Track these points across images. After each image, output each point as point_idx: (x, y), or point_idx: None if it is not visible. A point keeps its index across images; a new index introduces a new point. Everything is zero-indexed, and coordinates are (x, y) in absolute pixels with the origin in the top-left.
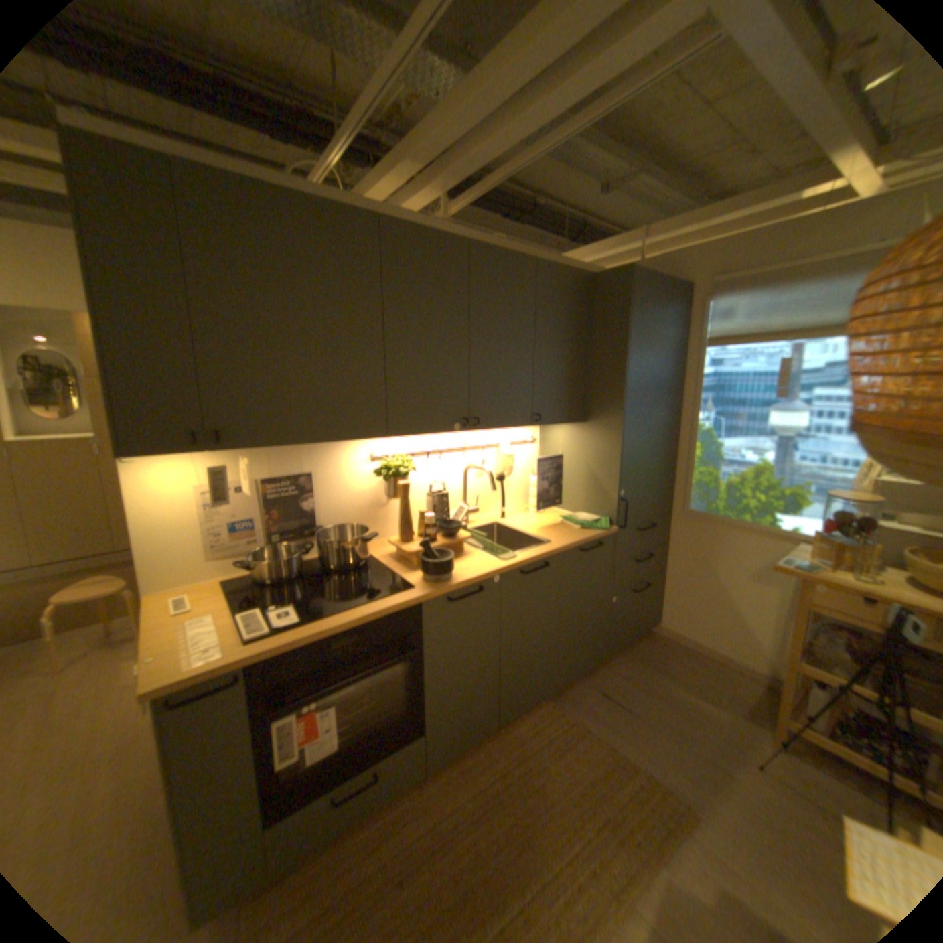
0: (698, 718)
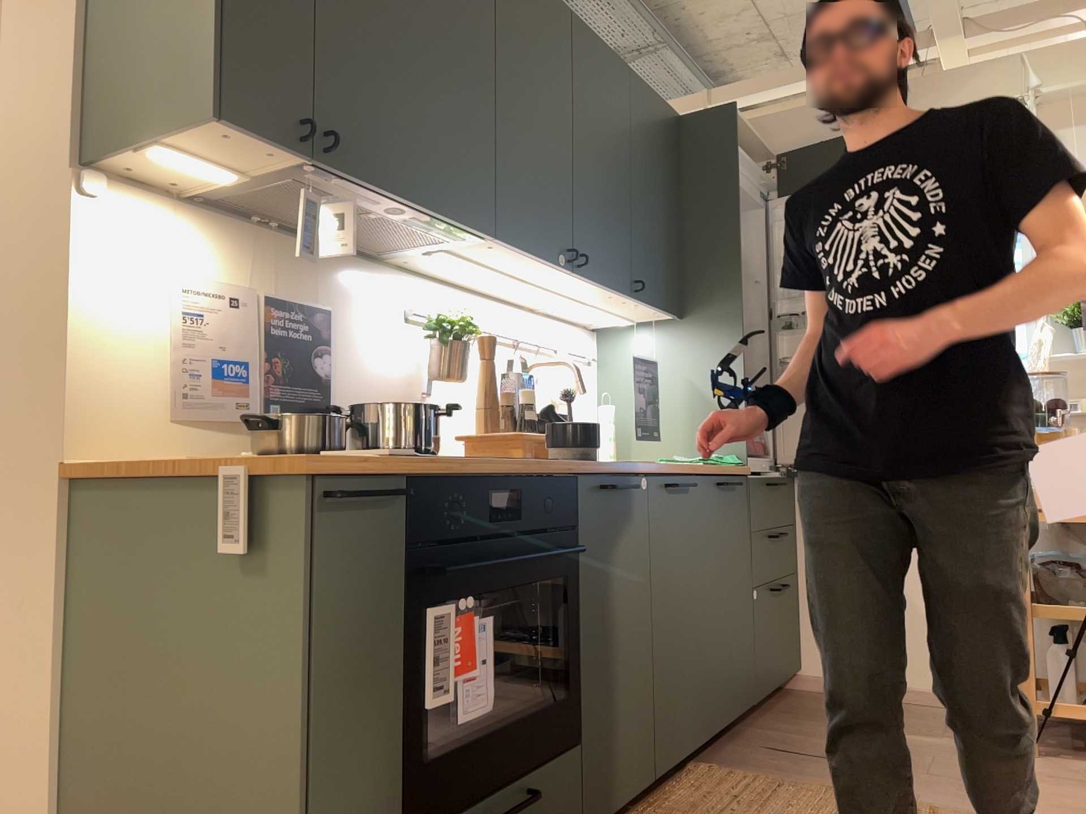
0: (916, 747)
